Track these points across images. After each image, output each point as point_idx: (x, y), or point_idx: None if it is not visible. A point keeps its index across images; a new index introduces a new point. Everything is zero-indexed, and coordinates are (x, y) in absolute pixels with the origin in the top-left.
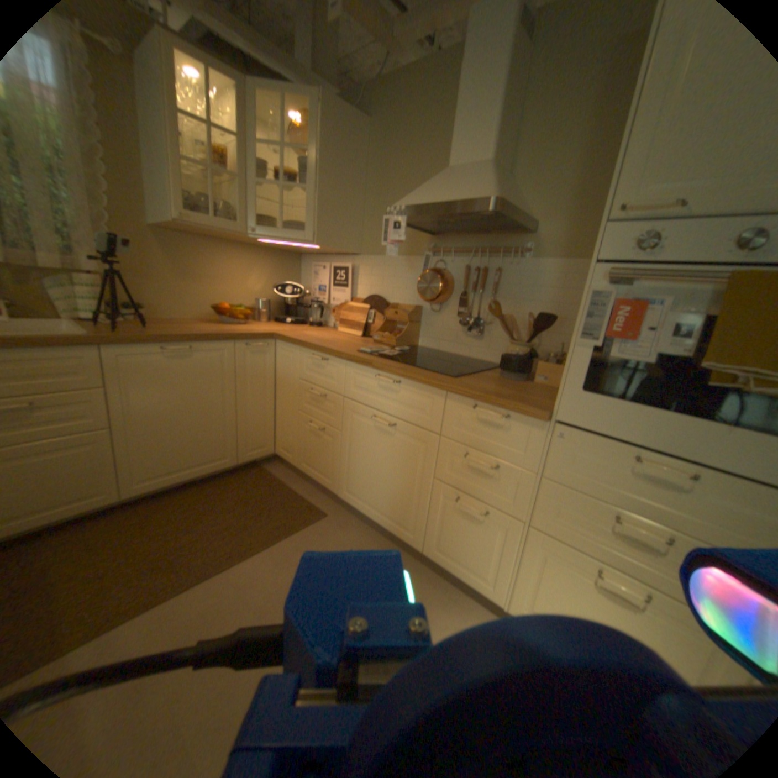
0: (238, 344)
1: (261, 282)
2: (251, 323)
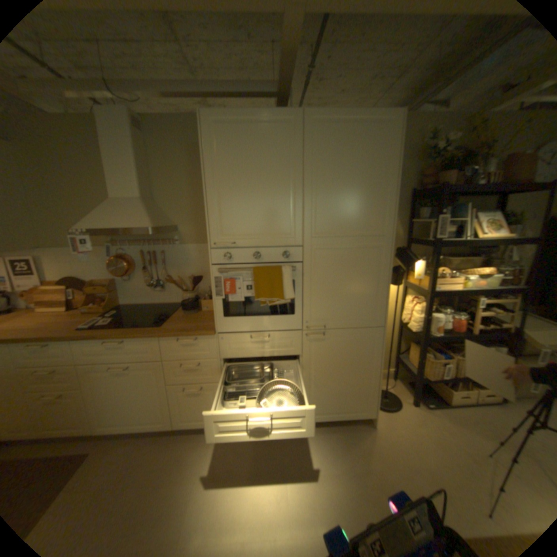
0: None
1: None
2: None
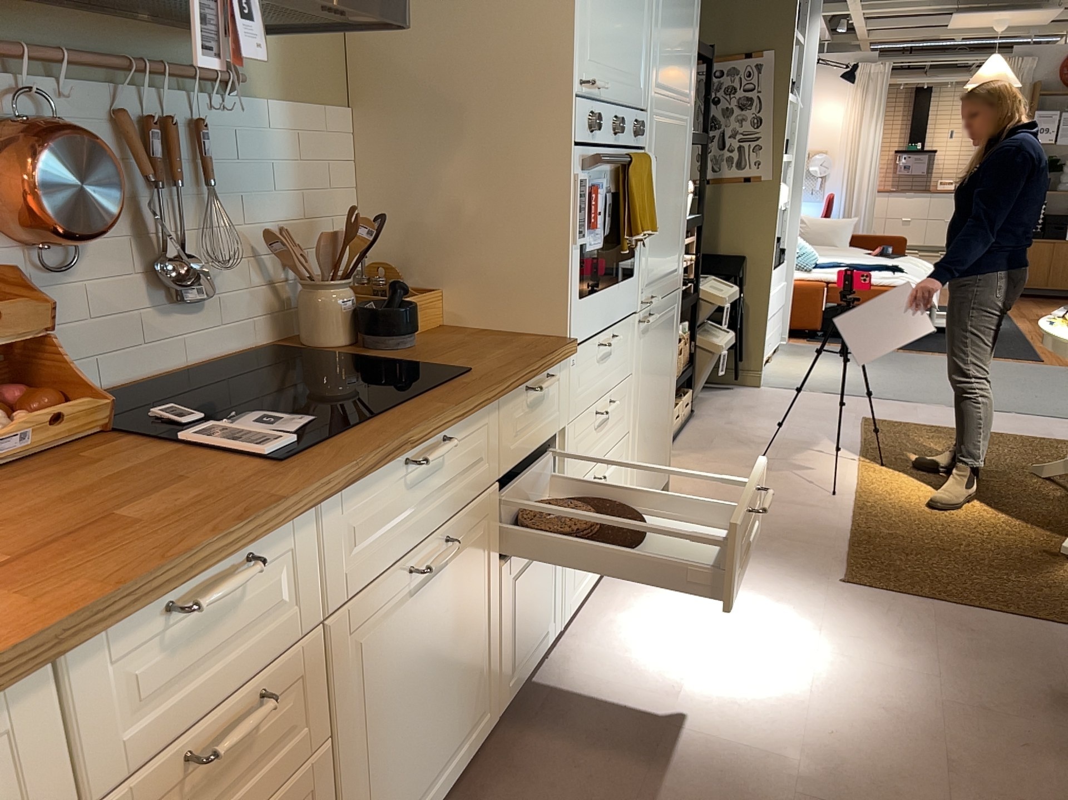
0: None
1: None
2: None
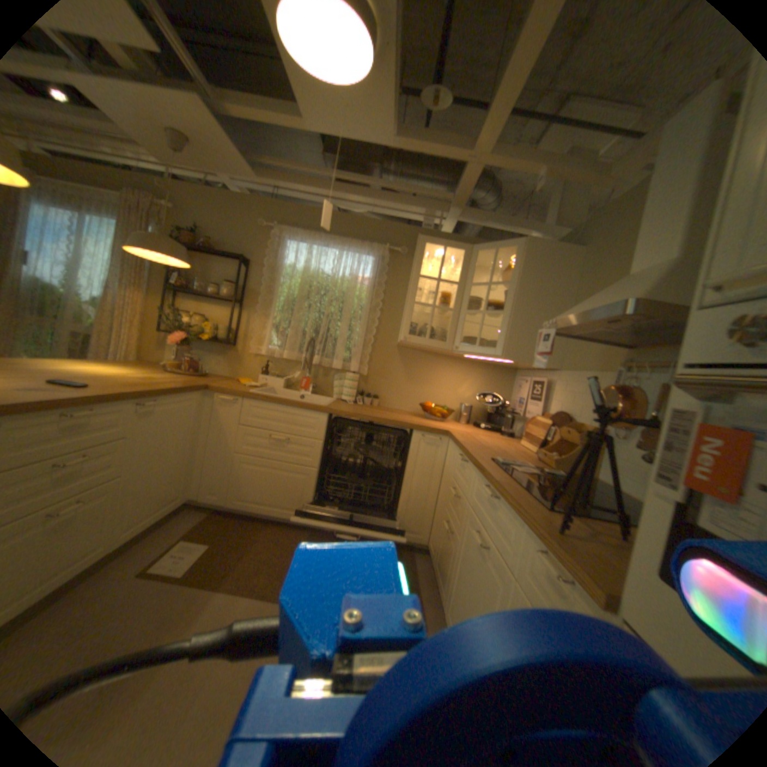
0: (417, 434)
1: (472, 391)
2: (451, 423)
